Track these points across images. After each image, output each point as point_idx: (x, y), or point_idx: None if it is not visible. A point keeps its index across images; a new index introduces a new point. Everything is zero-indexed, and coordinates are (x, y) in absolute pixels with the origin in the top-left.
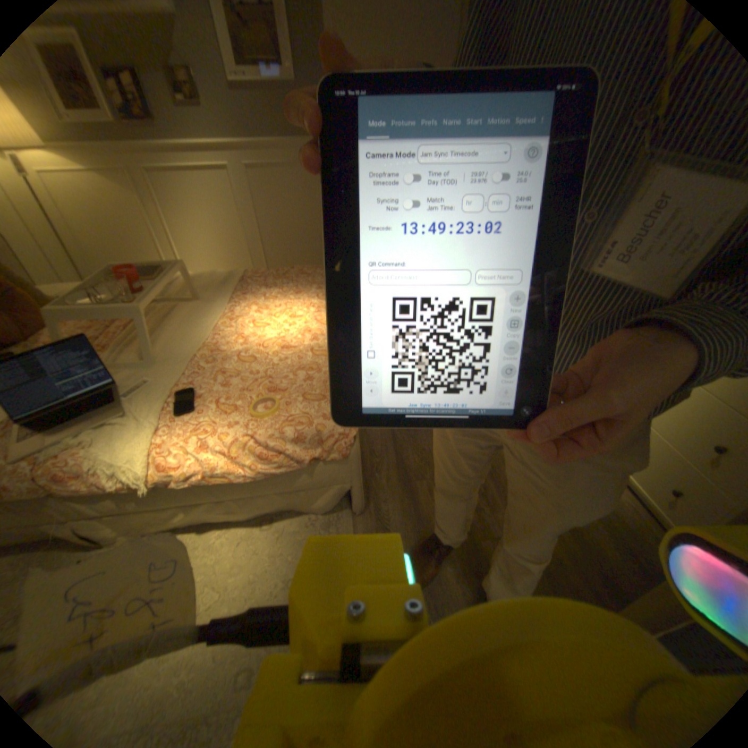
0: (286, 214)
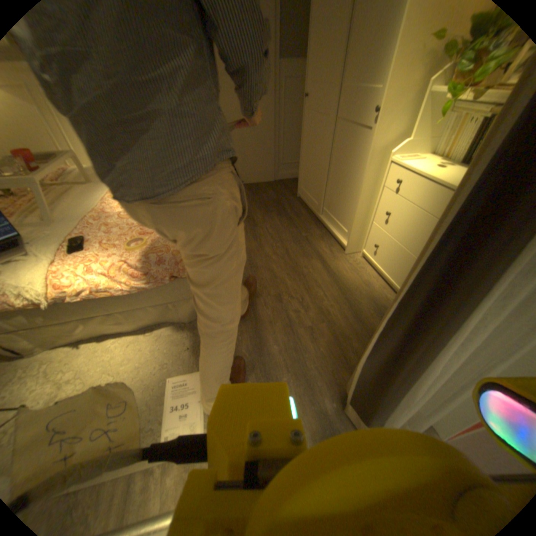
0: None
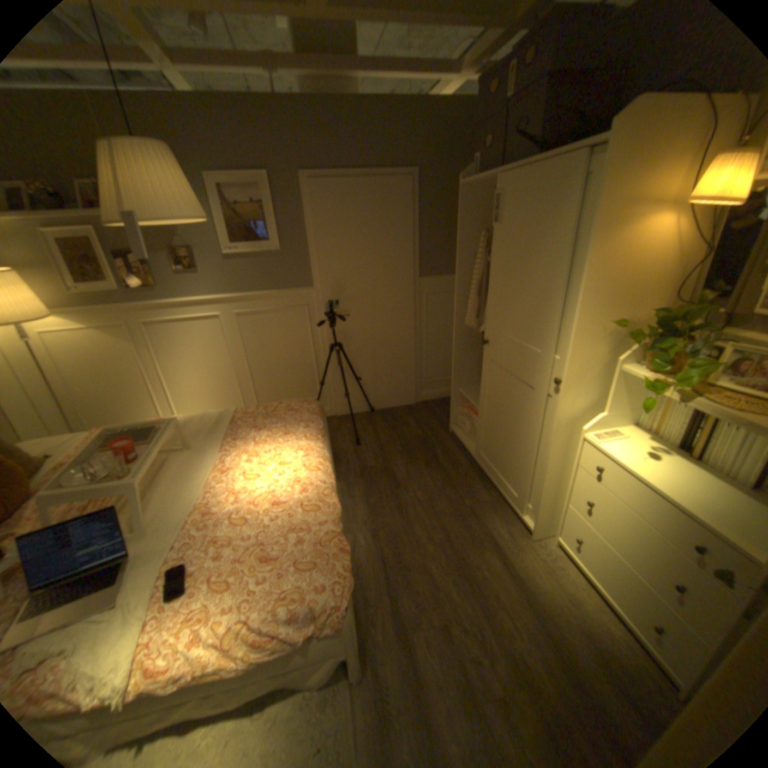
0: (273, 349)
